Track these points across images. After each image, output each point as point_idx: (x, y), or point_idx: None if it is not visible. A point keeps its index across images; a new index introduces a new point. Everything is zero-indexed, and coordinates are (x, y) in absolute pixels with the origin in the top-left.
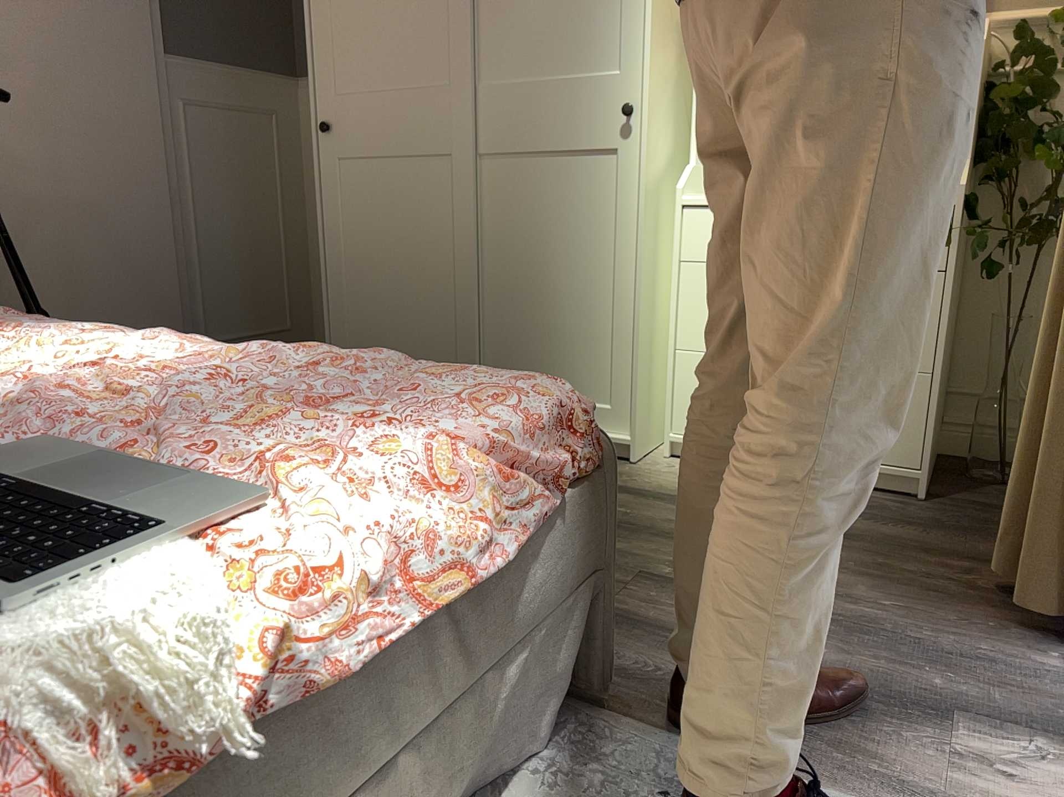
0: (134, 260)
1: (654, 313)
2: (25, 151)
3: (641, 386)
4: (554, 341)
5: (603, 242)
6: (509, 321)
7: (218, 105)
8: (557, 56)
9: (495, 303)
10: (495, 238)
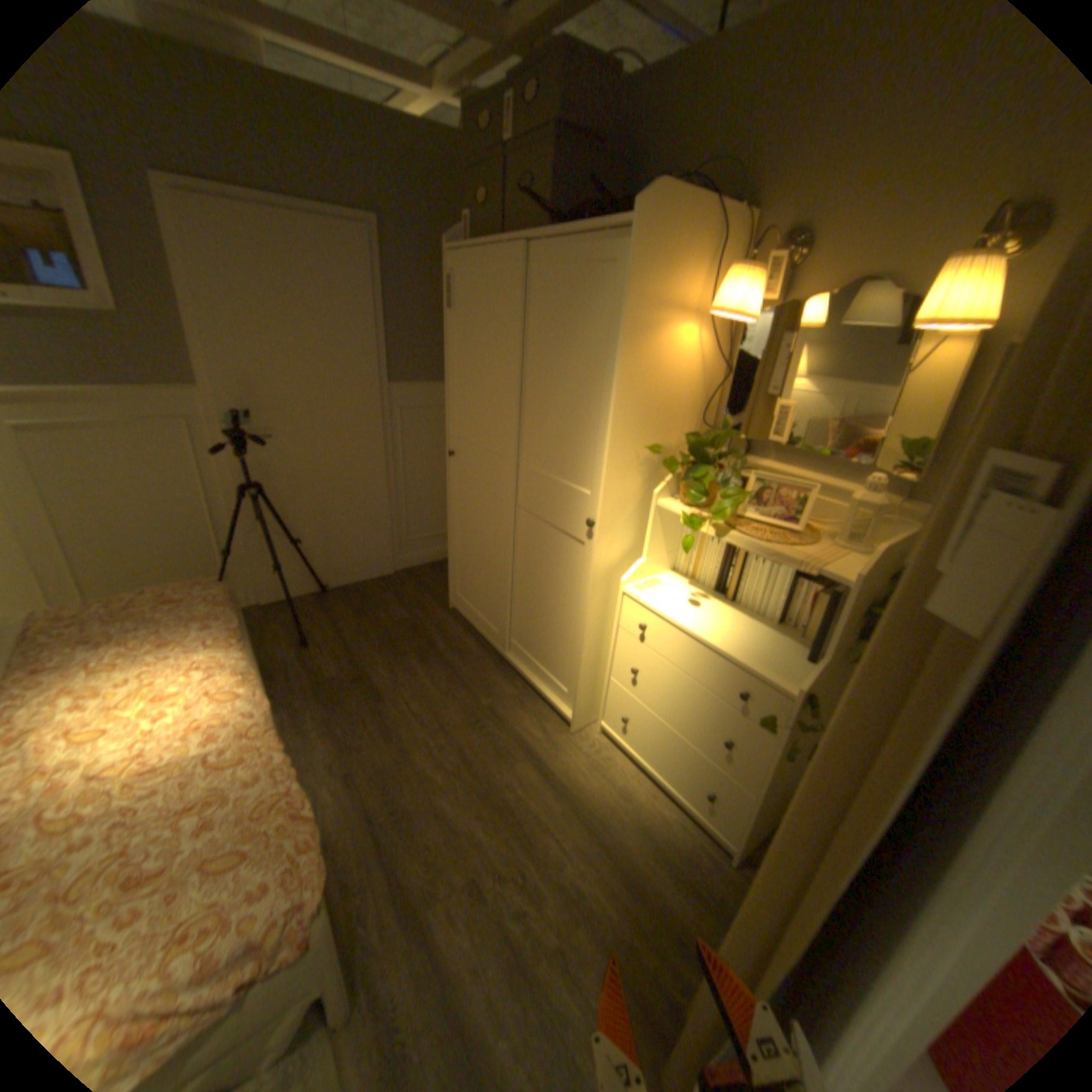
0: (361, 503)
1: (603, 646)
2: (296, 451)
3: (582, 692)
4: (545, 636)
5: (573, 595)
6: (526, 610)
7: (423, 407)
8: (560, 464)
9: (521, 596)
10: (523, 559)
